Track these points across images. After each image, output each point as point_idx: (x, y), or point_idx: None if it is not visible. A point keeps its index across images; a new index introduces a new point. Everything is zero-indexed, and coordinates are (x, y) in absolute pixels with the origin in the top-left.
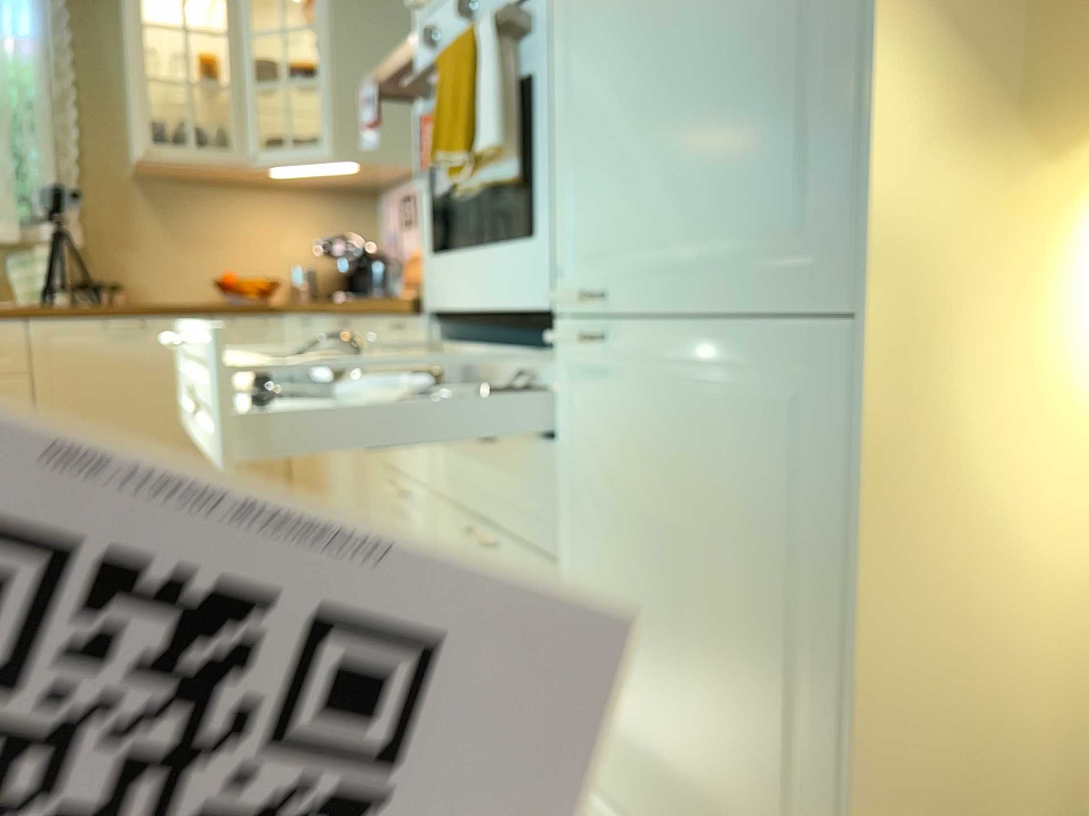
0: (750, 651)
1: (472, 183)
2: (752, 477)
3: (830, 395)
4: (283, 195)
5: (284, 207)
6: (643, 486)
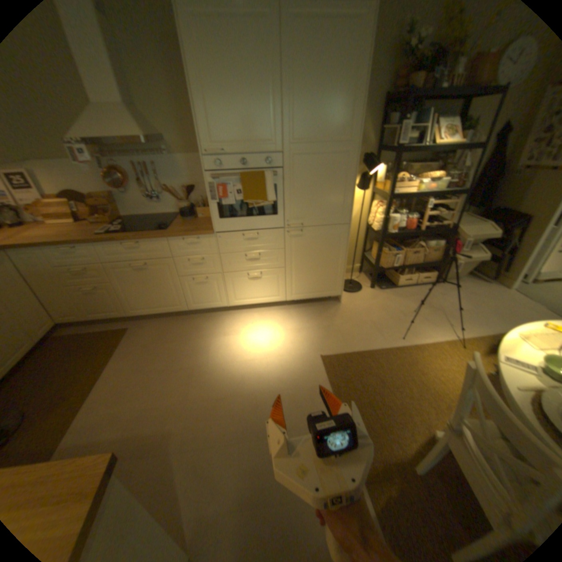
0: (328, 262)
1: (256, 206)
2: (329, 243)
3: (342, 232)
4: None
5: None
6: (307, 250)
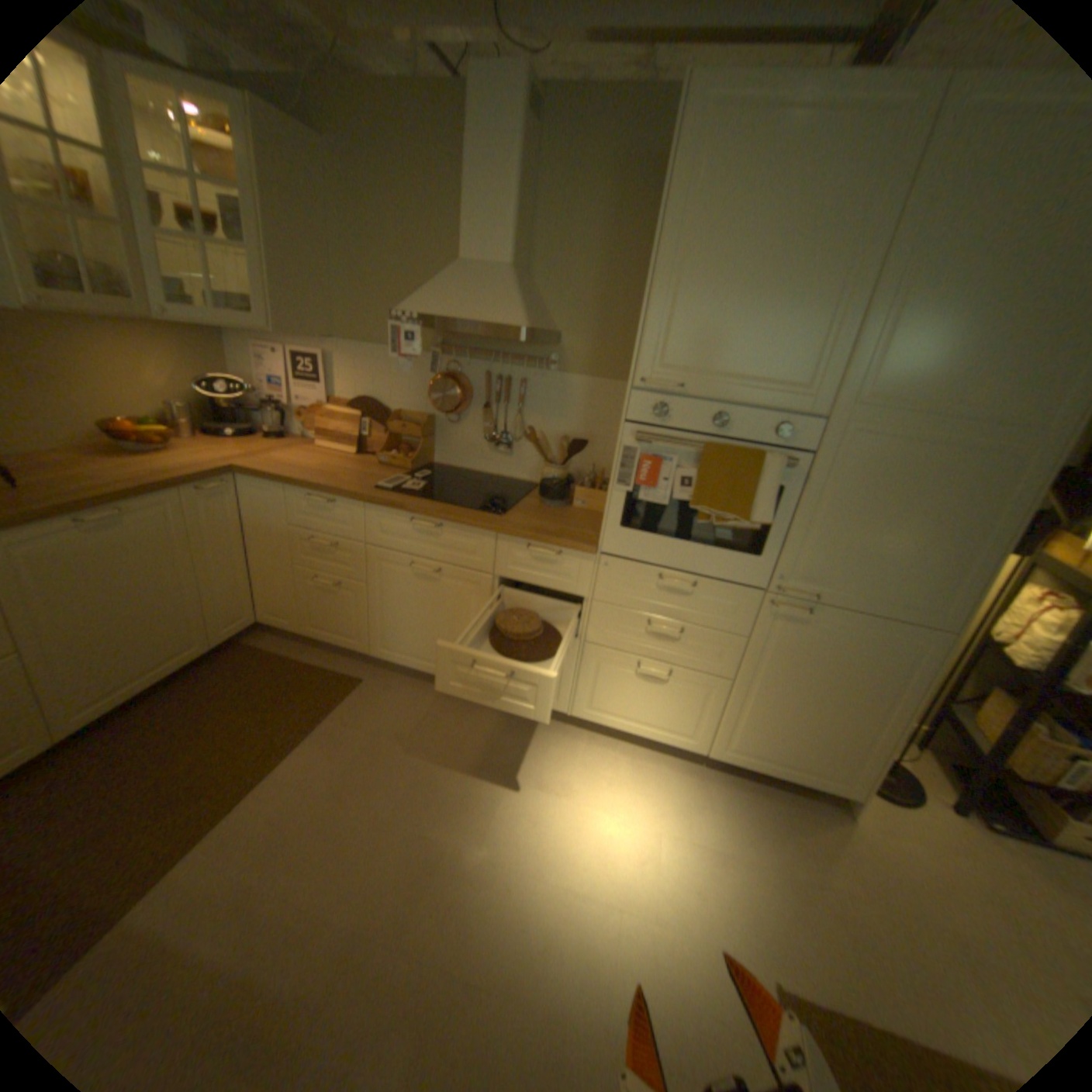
0: (859, 709)
1: (716, 522)
2: (880, 664)
3: (928, 648)
4: (135, 329)
5: (138, 341)
6: (811, 660)
